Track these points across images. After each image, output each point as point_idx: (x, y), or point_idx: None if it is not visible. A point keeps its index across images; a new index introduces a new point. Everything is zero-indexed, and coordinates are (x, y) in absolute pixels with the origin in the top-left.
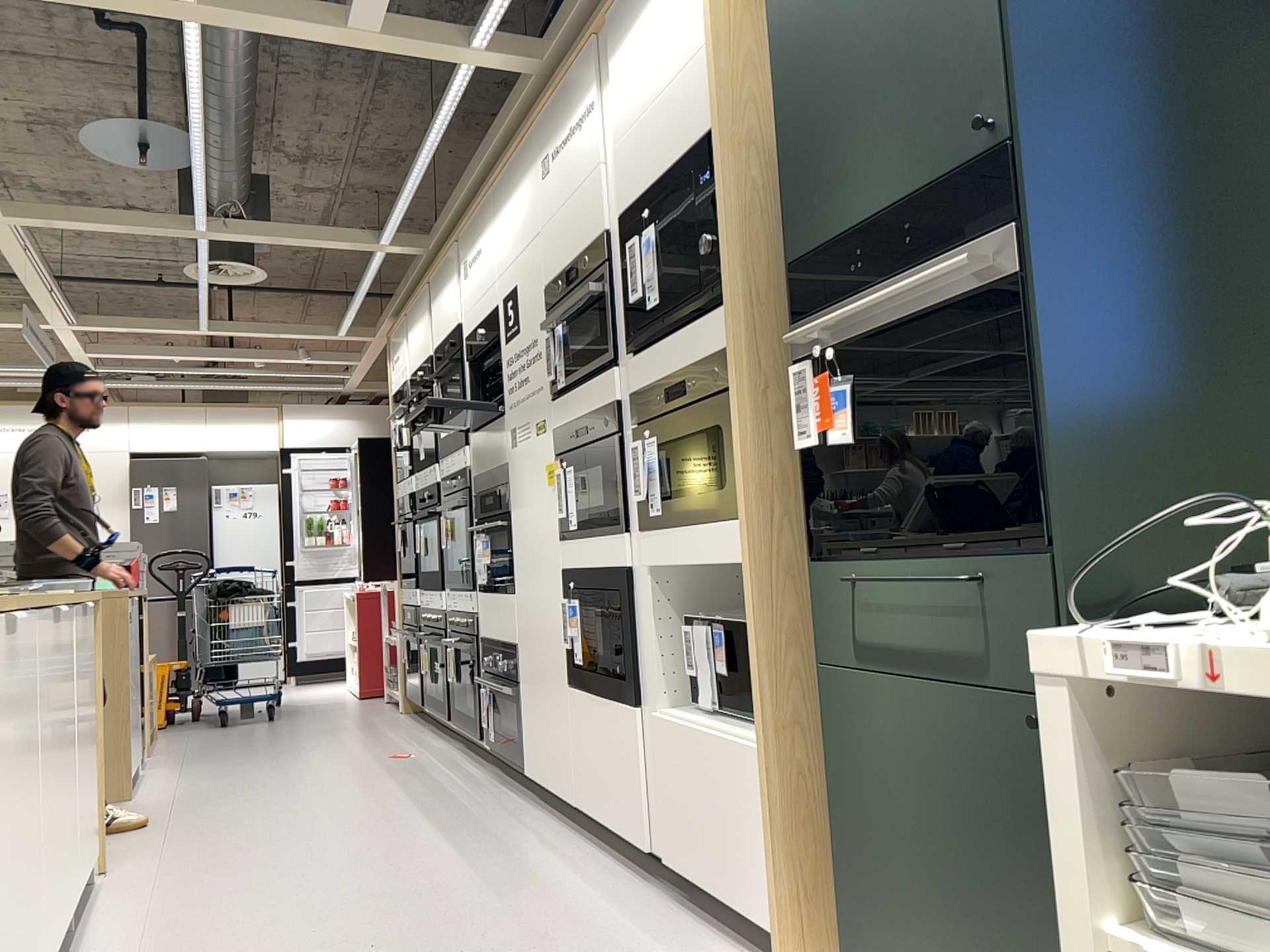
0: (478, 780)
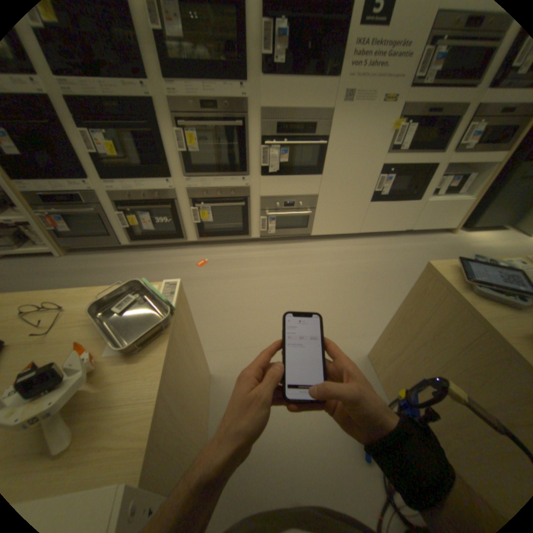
0: (271, 248)
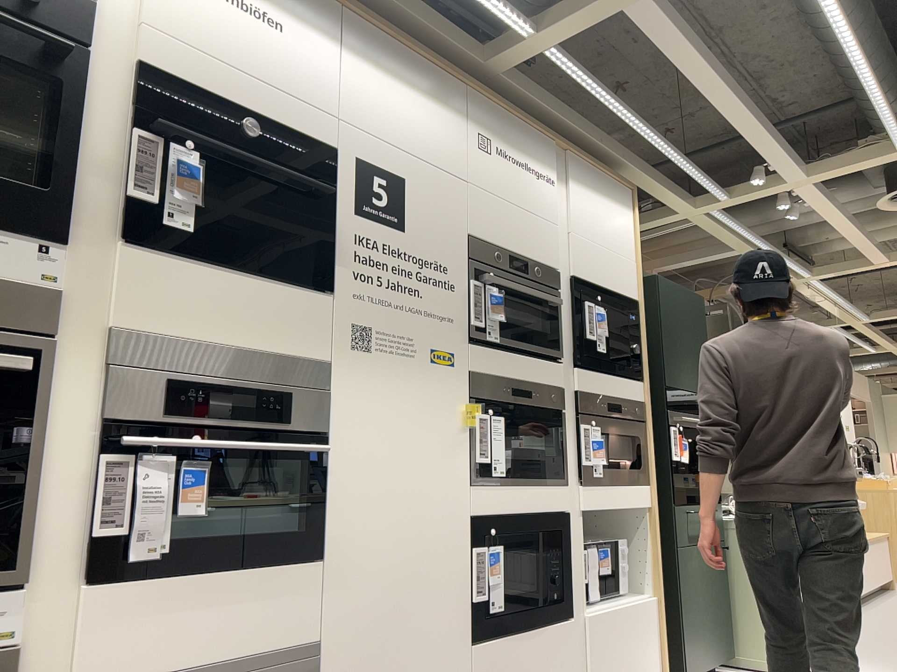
0: None
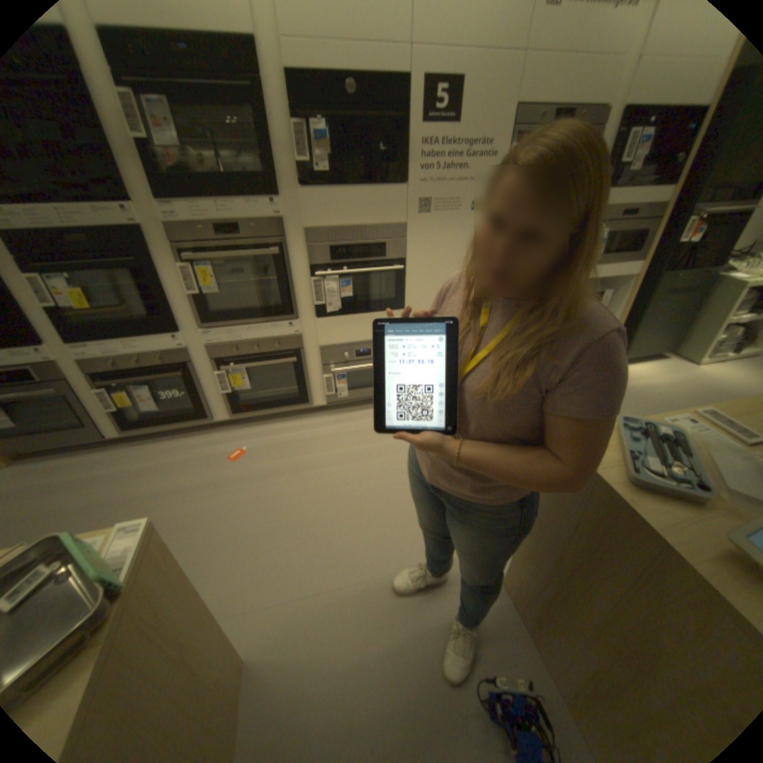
0: (344, 418)
